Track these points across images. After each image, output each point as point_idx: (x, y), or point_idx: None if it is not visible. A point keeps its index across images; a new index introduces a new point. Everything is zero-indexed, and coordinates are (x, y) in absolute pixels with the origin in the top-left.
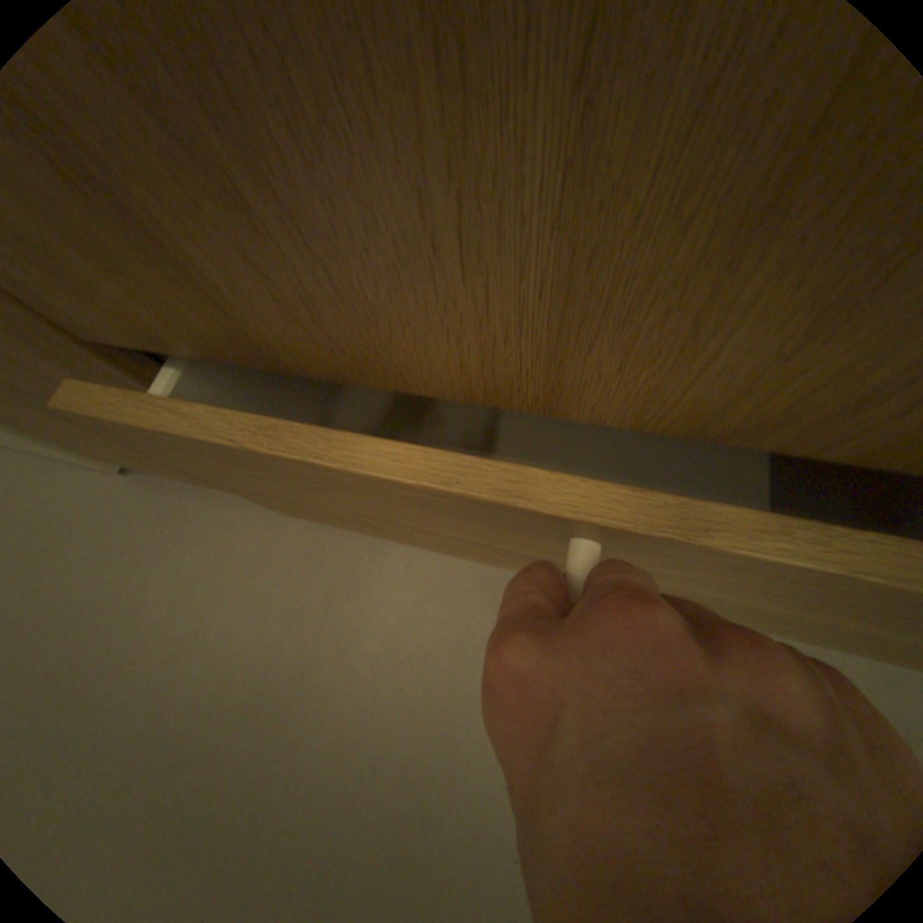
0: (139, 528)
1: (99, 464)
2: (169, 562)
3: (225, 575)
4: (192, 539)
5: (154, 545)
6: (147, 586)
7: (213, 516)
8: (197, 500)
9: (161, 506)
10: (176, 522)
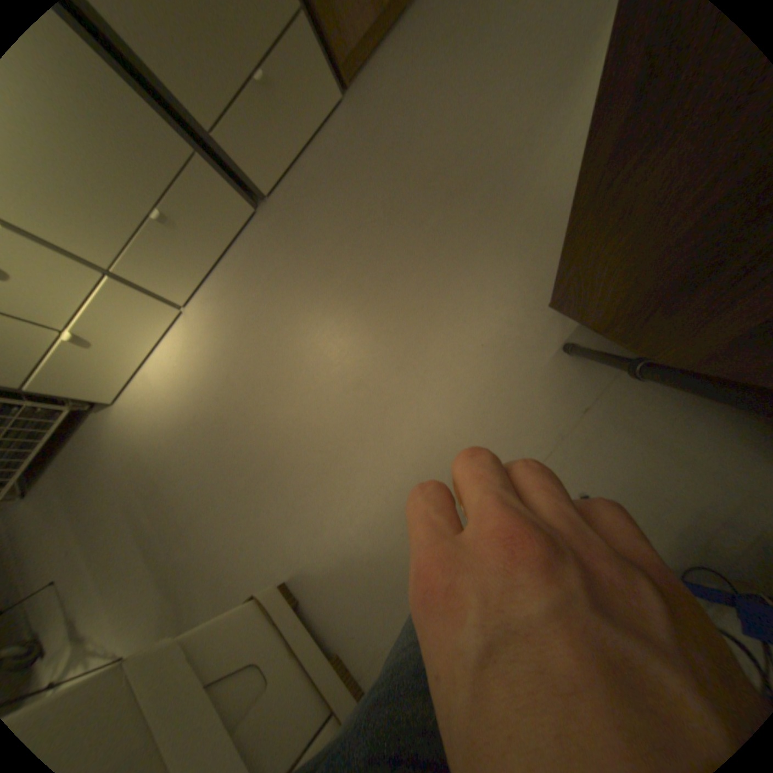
0: (367, 87)
1: (338, 85)
2: (386, 72)
3: (401, 51)
4: (382, 66)
5: (377, 80)
6: (391, 78)
7: (378, 61)
8: (368, 68)
9: (363, 81)
10: (373, 74)
